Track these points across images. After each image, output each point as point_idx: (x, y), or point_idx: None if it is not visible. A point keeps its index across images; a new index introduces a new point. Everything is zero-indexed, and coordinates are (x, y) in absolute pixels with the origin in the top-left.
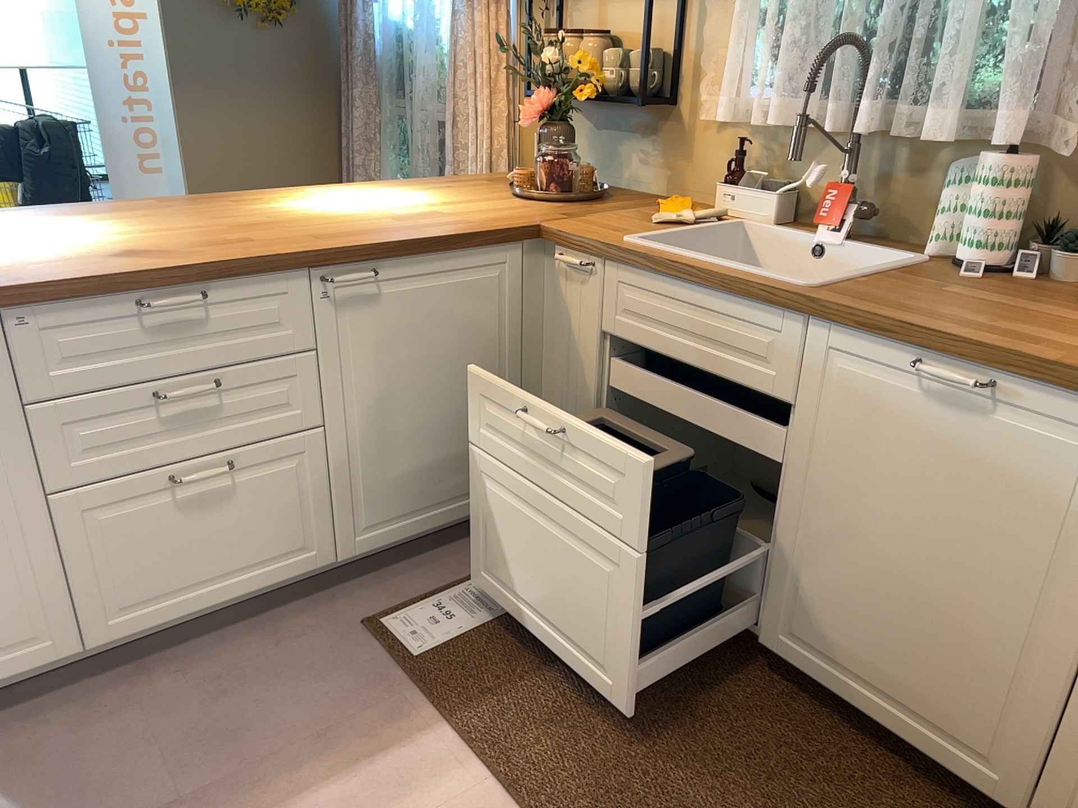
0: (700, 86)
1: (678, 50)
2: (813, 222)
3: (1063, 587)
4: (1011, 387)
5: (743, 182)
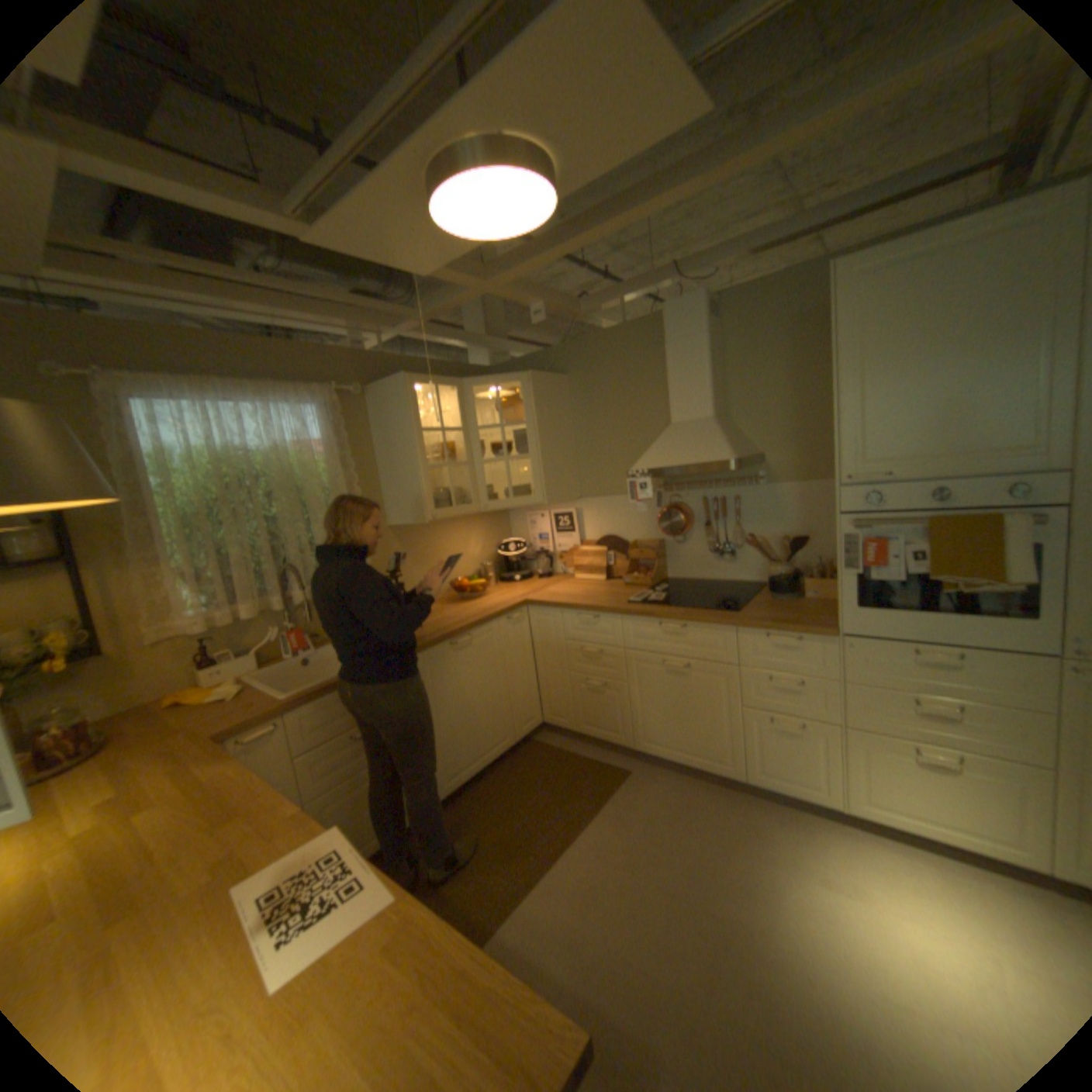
0: (121, 630)
1: (82, 614)
2: (260, 663)
3: (498, 674)
4: (471, 634)
5: (215, 664)
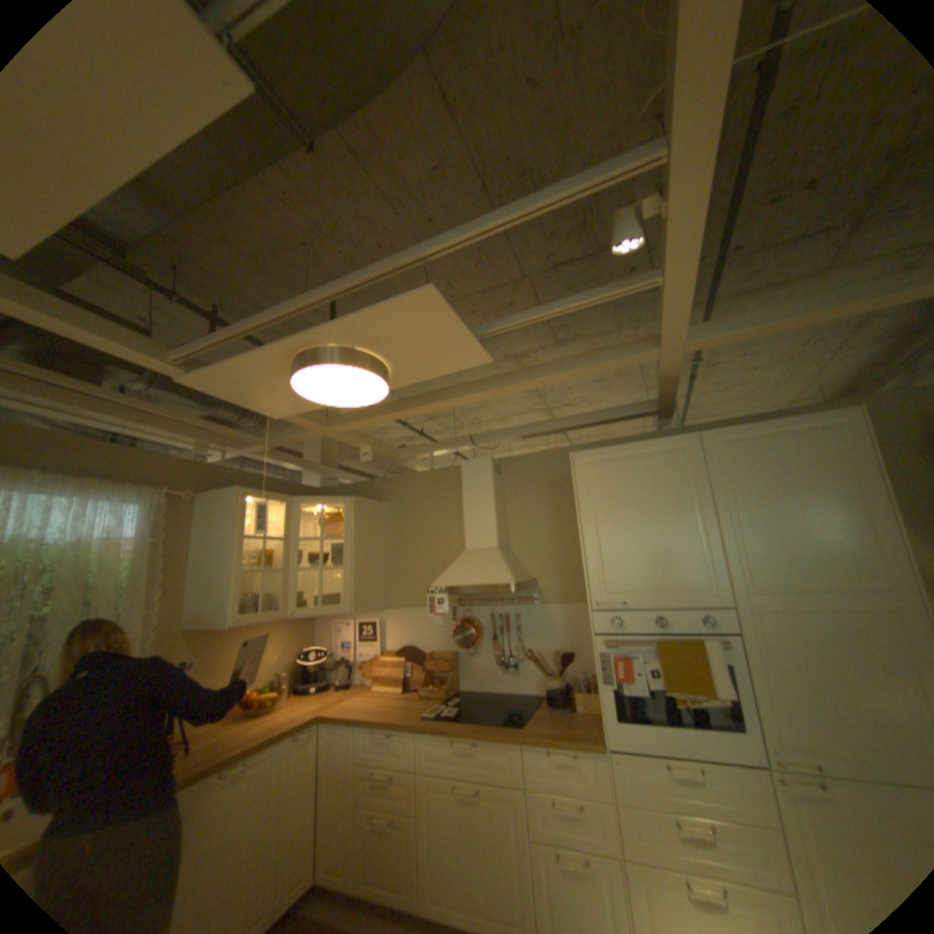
0: None
1: None
2: None
3: (271, 817)
4: (248, 763)
5: None
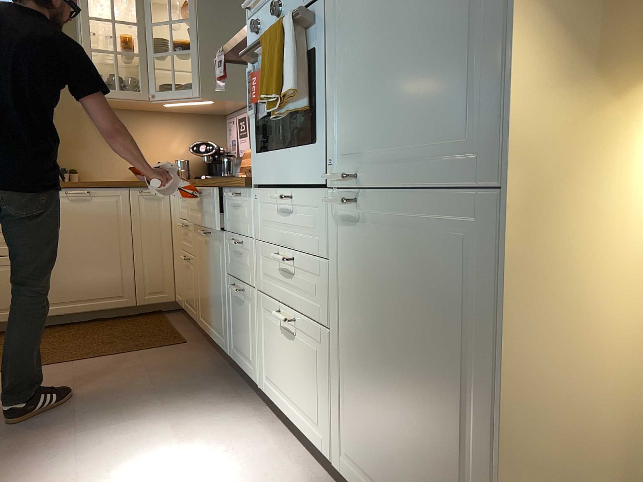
0: None
1: None
2: None
3: (122, 236)
4: (93, 191)
5: None
